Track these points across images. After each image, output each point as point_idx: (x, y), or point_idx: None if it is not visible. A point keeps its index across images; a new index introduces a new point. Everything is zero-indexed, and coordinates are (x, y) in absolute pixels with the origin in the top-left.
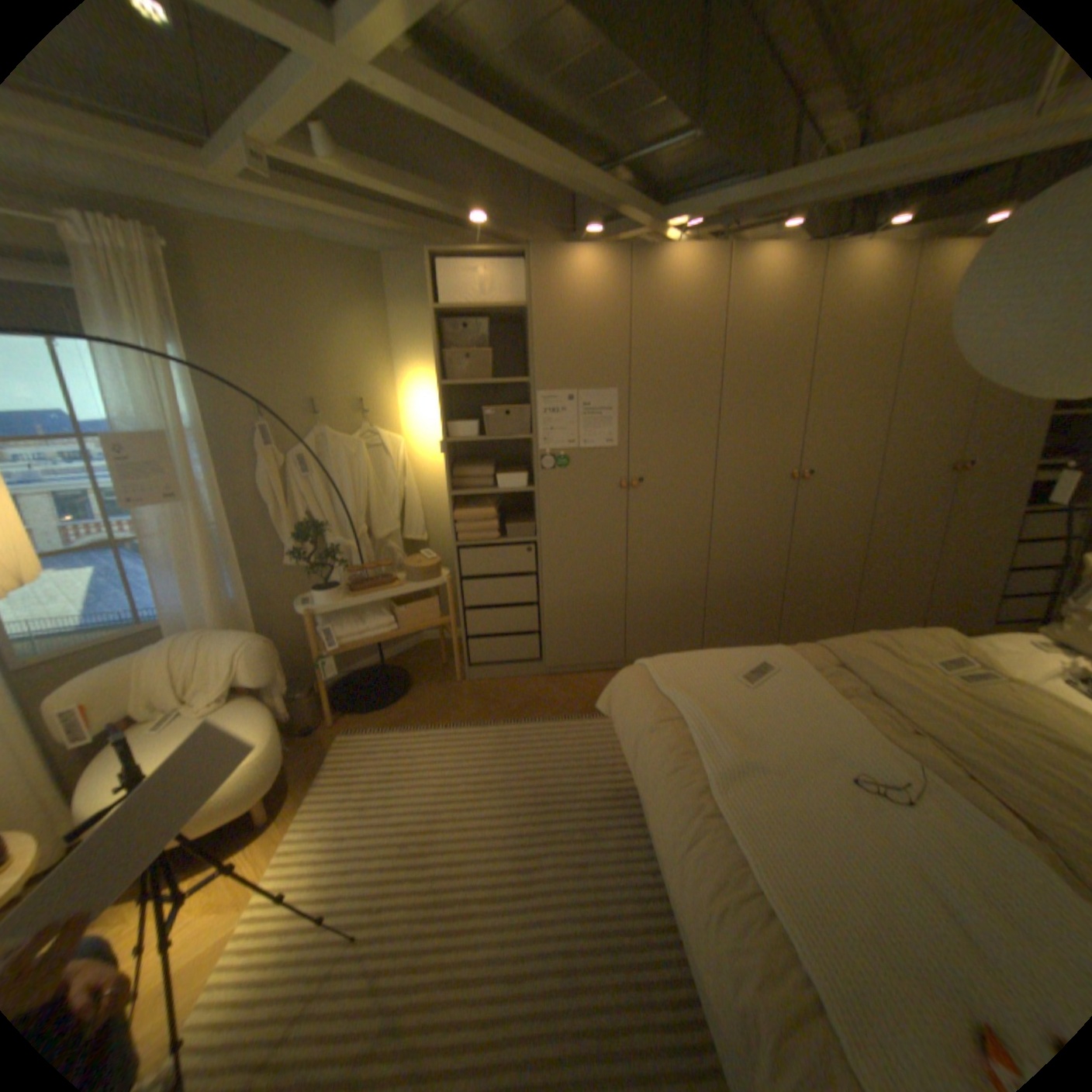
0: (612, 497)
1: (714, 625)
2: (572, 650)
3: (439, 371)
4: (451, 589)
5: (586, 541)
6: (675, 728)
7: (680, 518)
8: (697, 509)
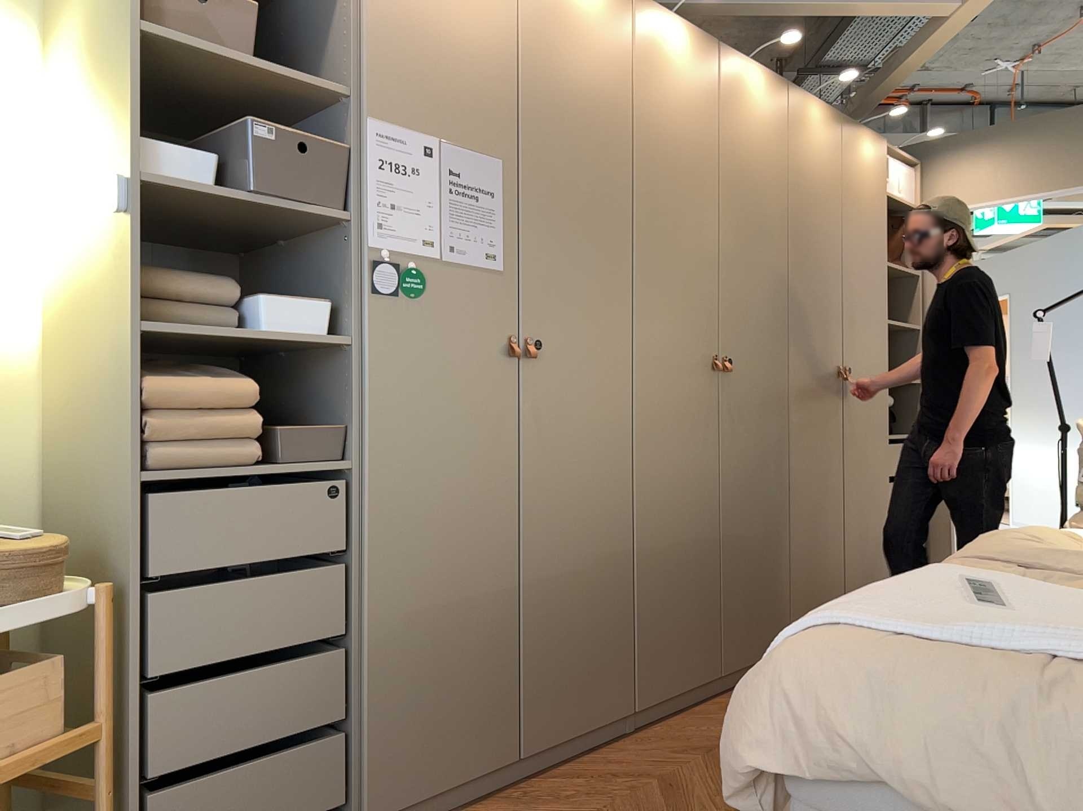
0: (497, 372)
1: (650, 642)
2: (423, 757)
3: (126, 5)
4: (109, 624)
5: (453, 468)
6: (1079, 682)
7: (597, 426)
8: (619, 409)
